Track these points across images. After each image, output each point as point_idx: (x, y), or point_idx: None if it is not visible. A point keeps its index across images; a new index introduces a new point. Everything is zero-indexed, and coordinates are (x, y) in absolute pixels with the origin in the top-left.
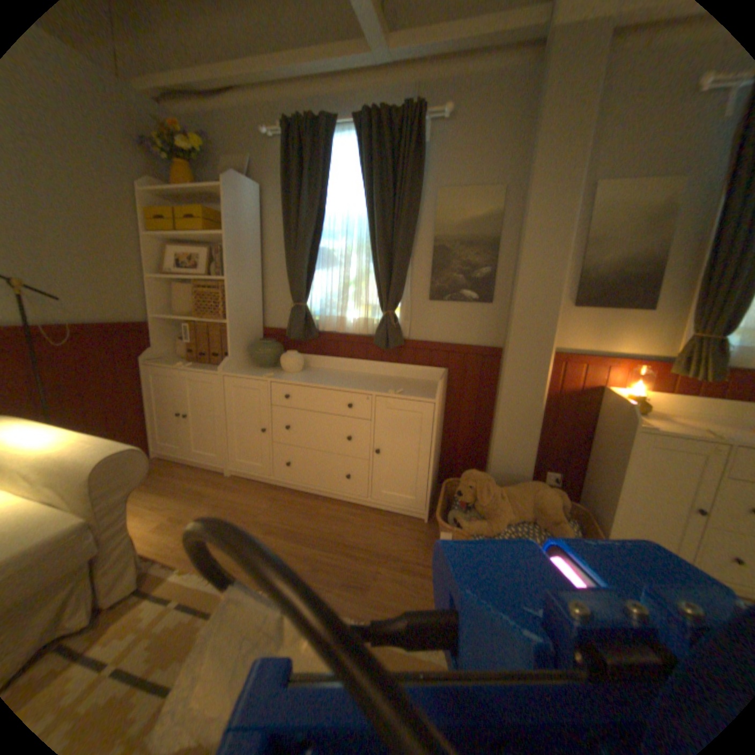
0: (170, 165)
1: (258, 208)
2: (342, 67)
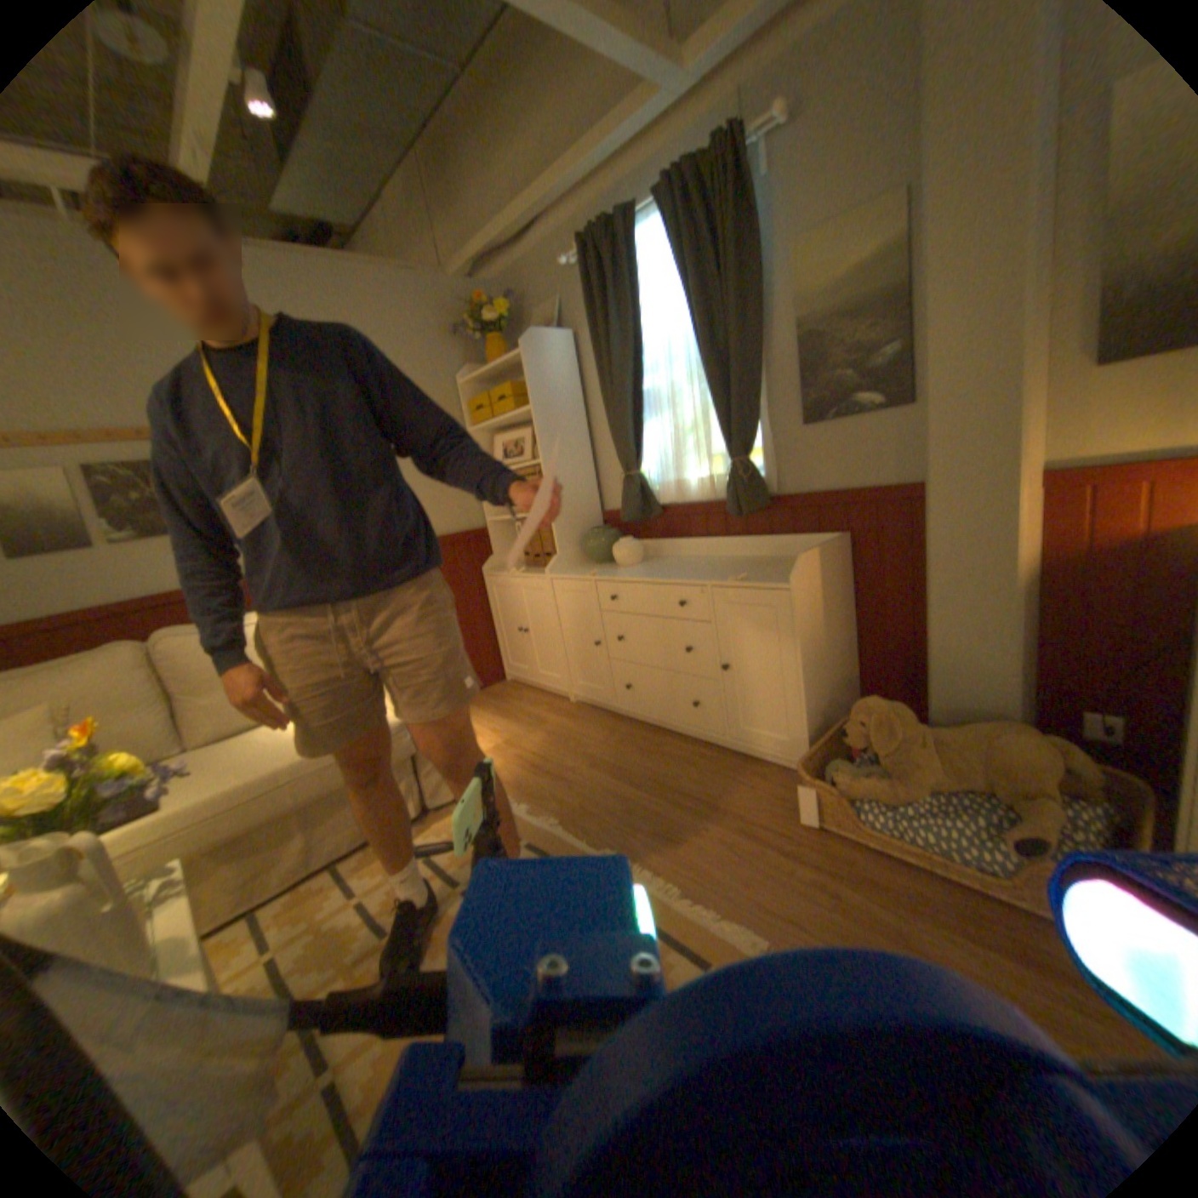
0: (489, 341)
1: (574, 360)
2: (636, 128)
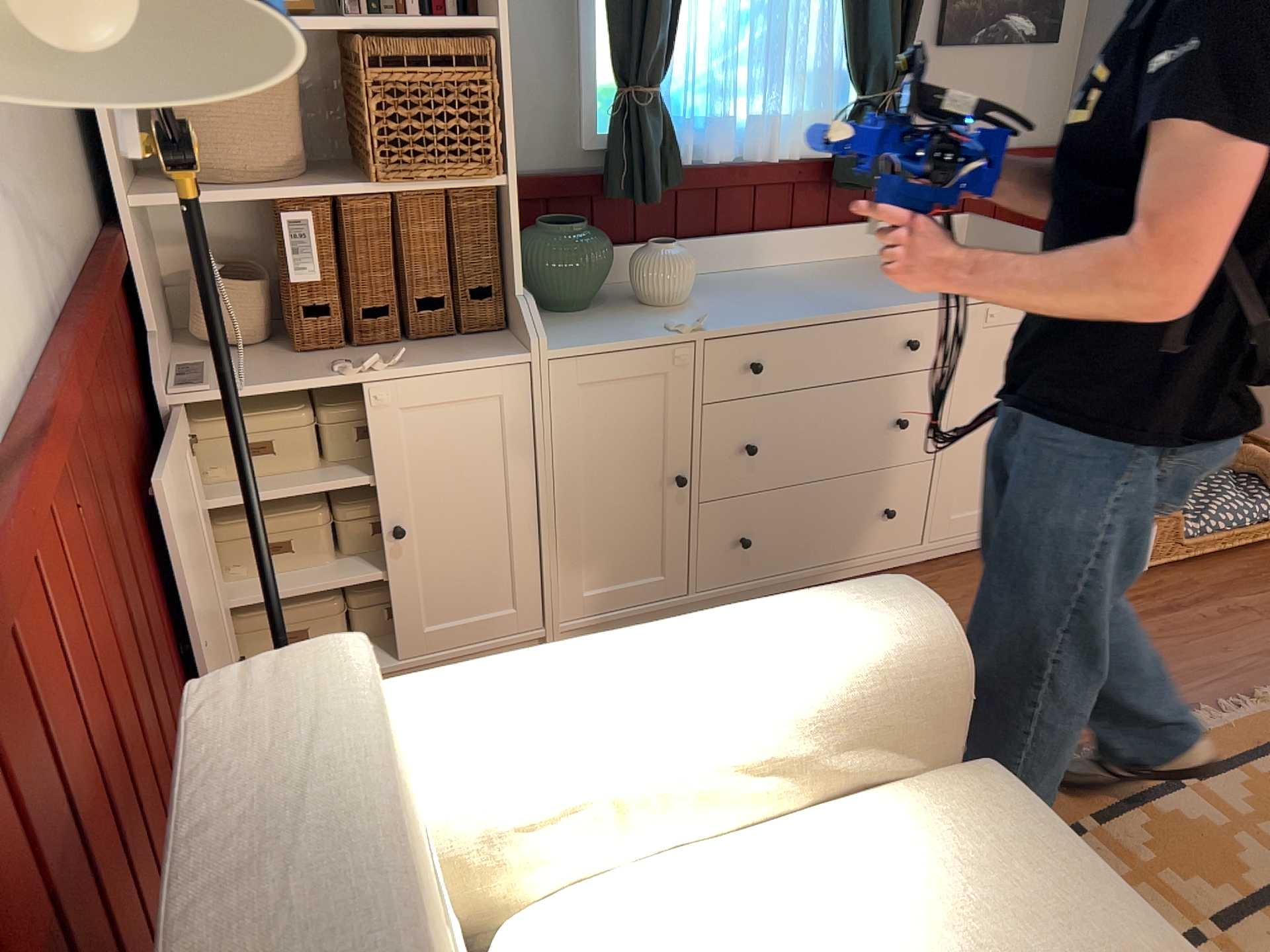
0: None
1: None
2: None
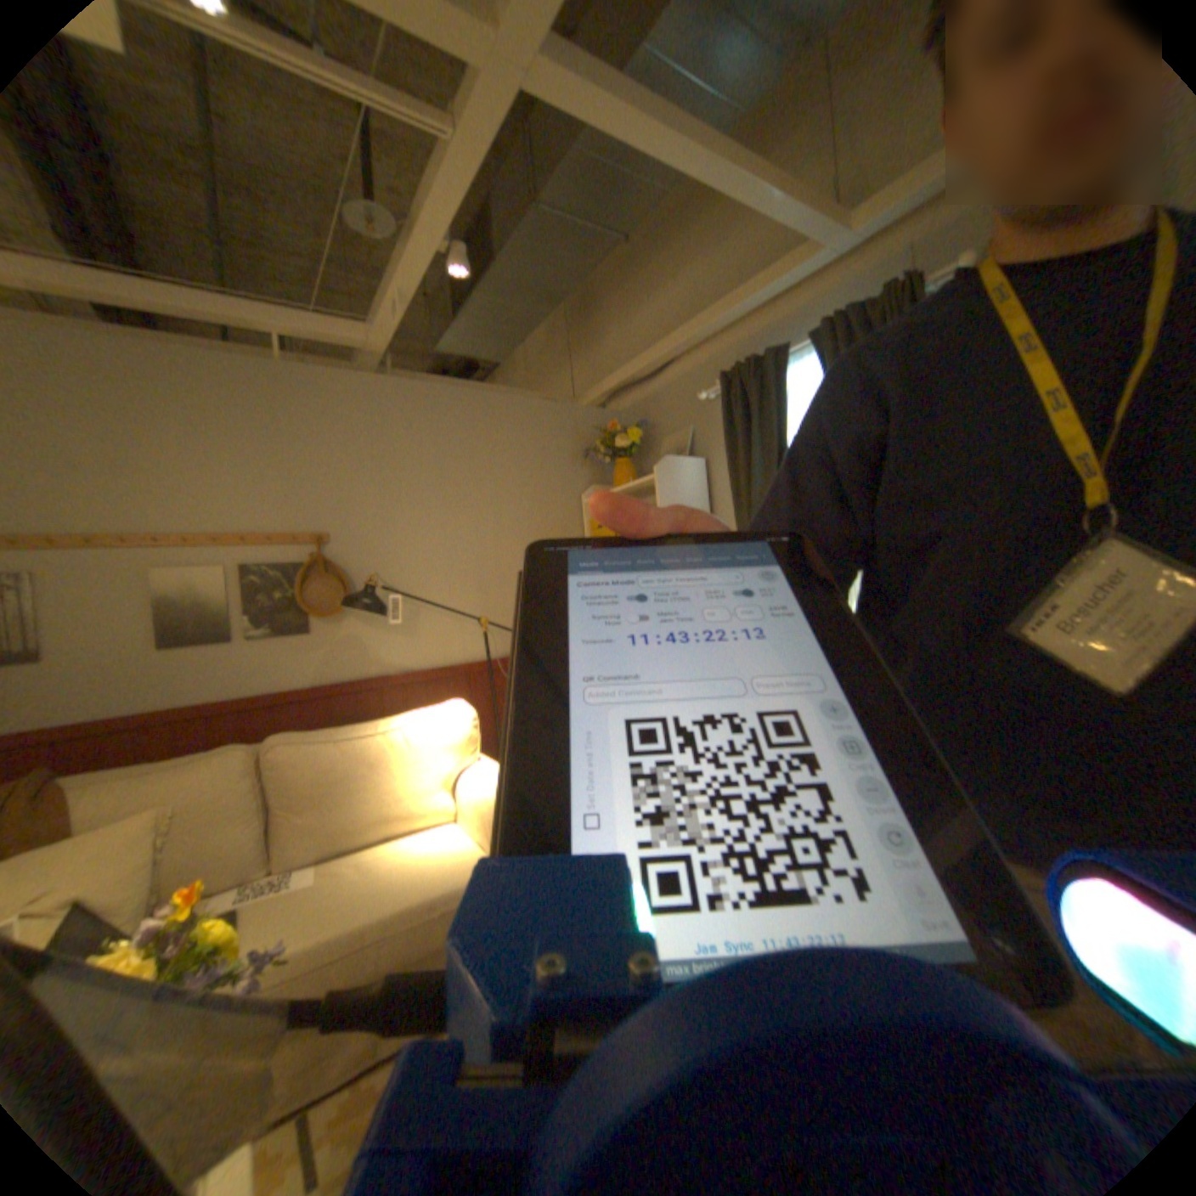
0: (616, 464)
1: (705, 487)
2: (792, 281)
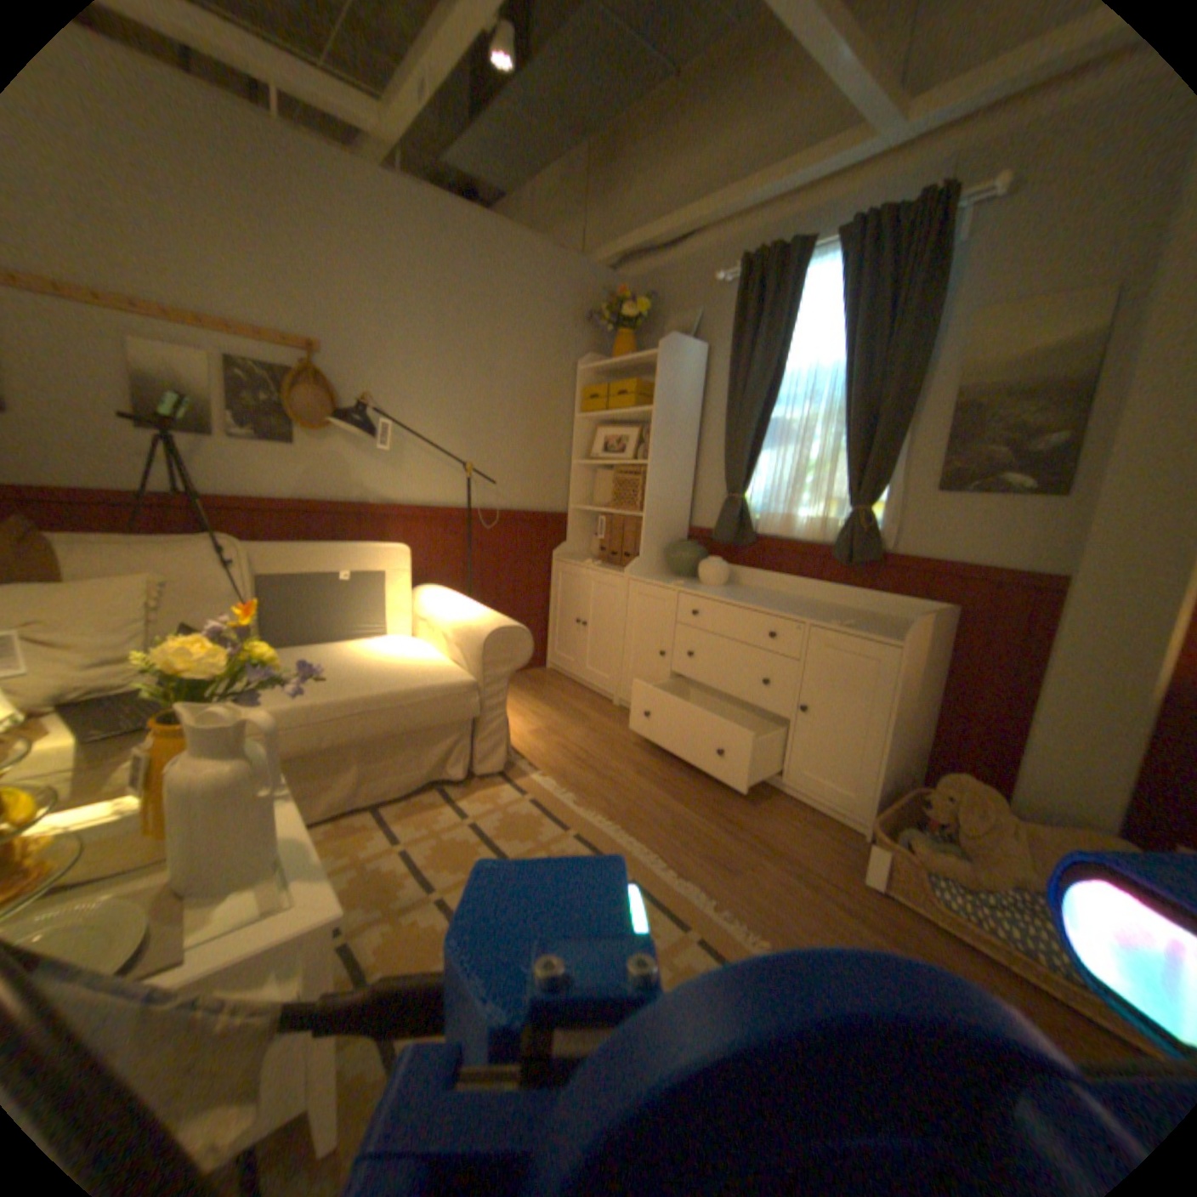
0: (616, 336)
1: (702, 374)
2: (835, 167)
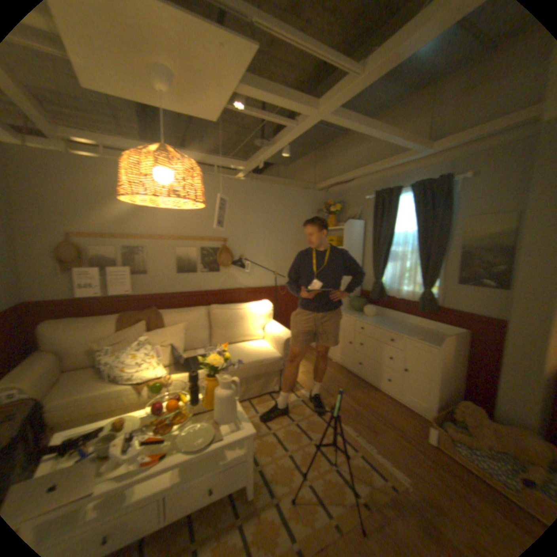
0: (327, 215)
1: (361, 232)
2: (407, 161)
